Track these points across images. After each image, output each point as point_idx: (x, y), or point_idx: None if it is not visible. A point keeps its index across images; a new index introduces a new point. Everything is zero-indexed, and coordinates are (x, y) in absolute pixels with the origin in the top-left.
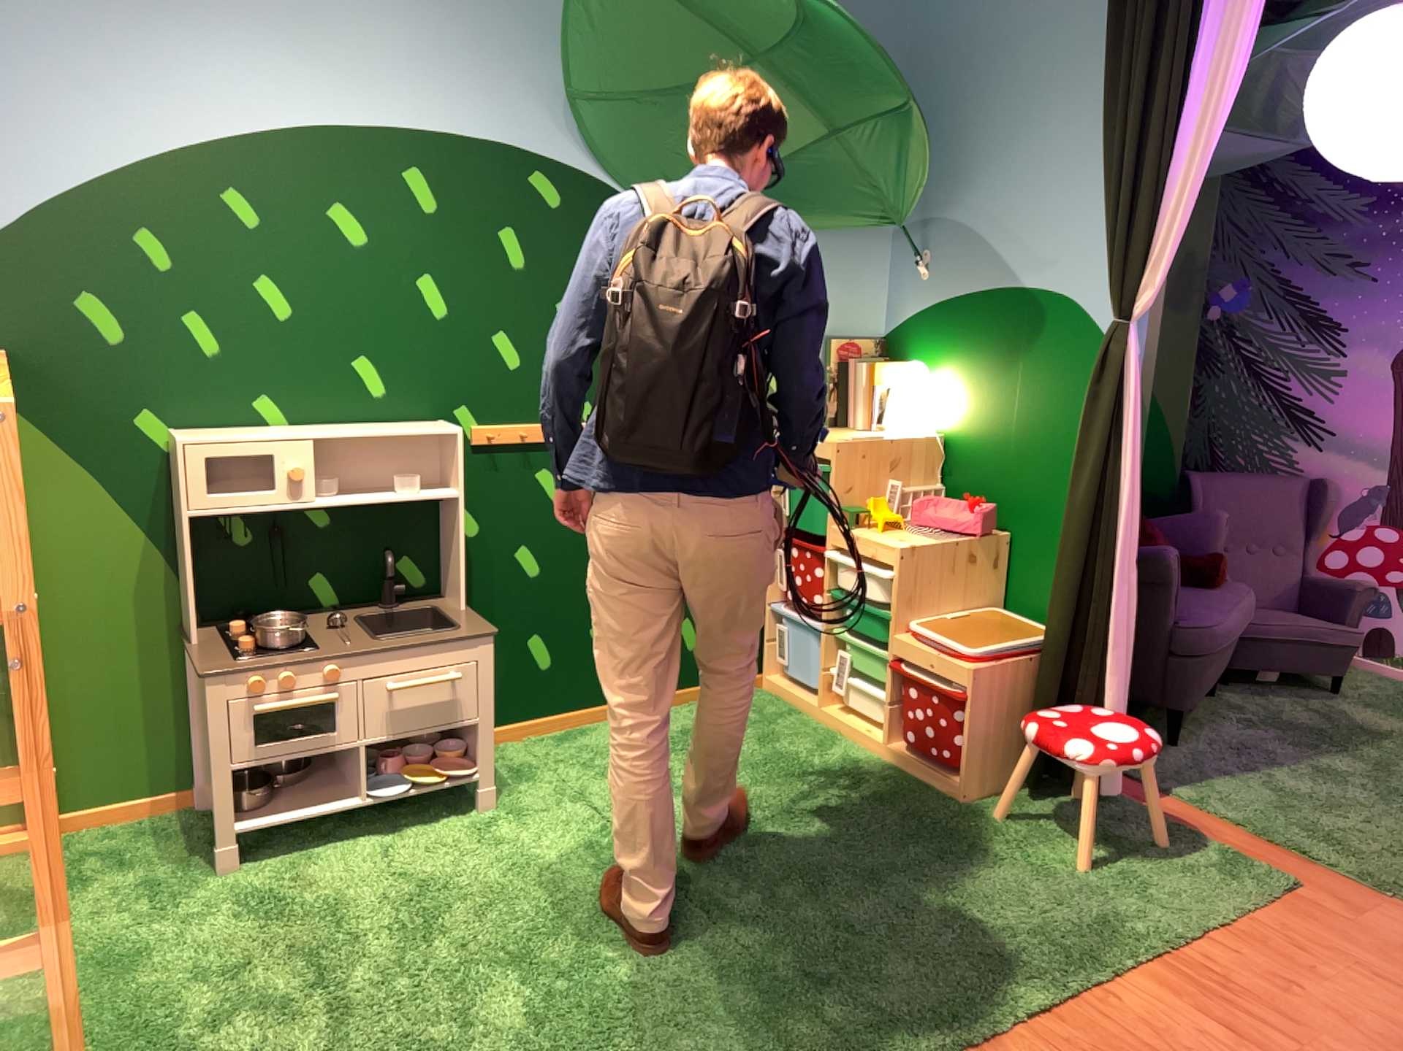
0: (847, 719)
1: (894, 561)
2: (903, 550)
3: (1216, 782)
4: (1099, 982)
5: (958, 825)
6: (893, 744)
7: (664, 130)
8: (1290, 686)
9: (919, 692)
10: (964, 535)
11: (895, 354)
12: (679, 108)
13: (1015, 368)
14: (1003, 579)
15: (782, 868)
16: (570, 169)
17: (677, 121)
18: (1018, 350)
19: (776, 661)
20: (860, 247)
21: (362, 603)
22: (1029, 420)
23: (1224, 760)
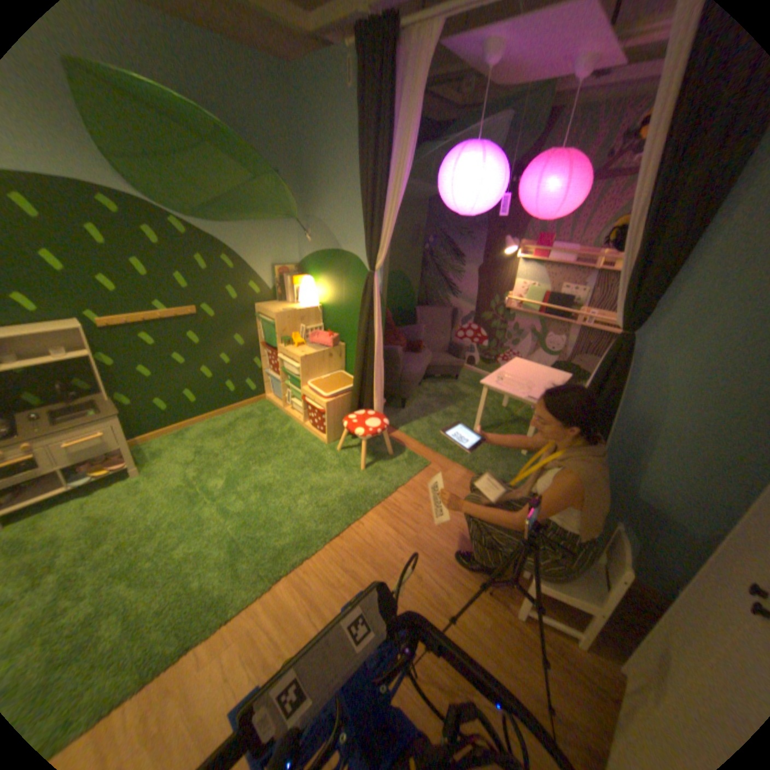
0: (294, 414)
1: (300, 362)
2: (303, 358)
3: (417, 425)
4: (360, 524)
5: (325, 459)
6: (307, 425)
7: (166, 171)
8: (448, 380)
9: (313, 410)
10: (329, 348)
11: (304, 271)
12: (171, 159)
13: (345, 282)
14: (346, 361)
15: (253, 491)
16: (117, 190)
17: (172, 166)
18: (345, 275)
19: (269, 392)
20: (284, 225)
21: (54, 403)
22: (350, 303)
23: (421, 415)
